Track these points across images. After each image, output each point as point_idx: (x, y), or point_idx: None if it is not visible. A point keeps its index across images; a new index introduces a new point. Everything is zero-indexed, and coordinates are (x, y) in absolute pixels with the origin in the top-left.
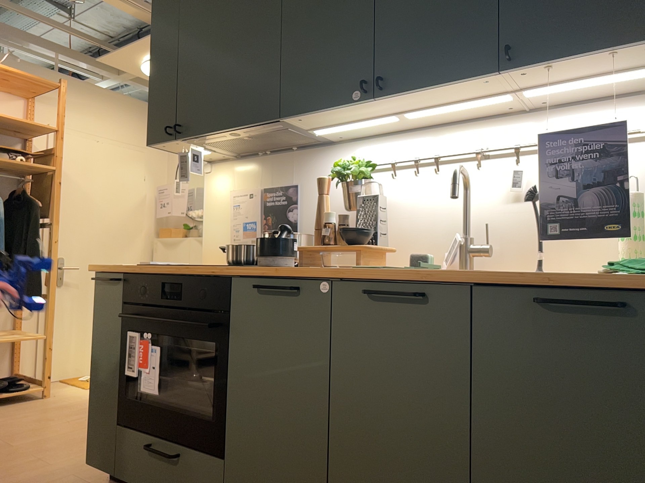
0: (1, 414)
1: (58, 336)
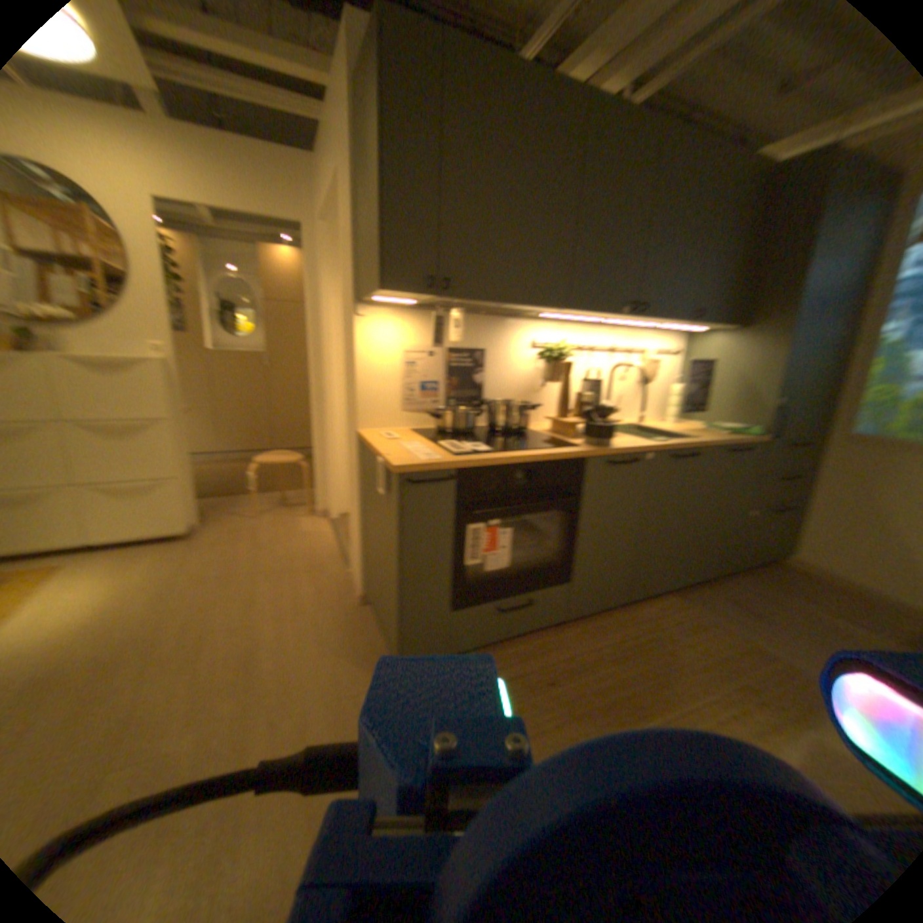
0: None
1: None
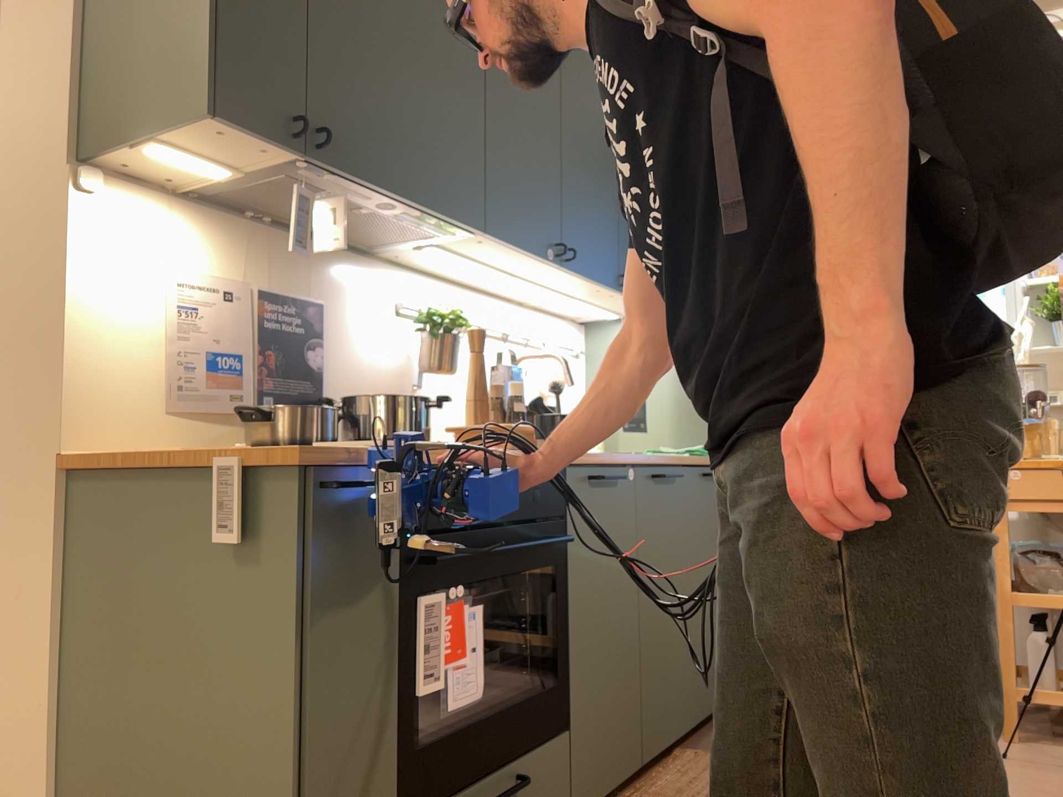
0: None
1: None
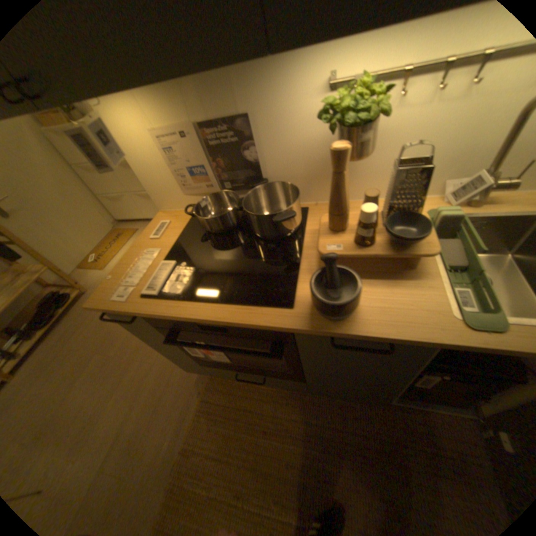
0: (73, 325)
1: (47, 248)
